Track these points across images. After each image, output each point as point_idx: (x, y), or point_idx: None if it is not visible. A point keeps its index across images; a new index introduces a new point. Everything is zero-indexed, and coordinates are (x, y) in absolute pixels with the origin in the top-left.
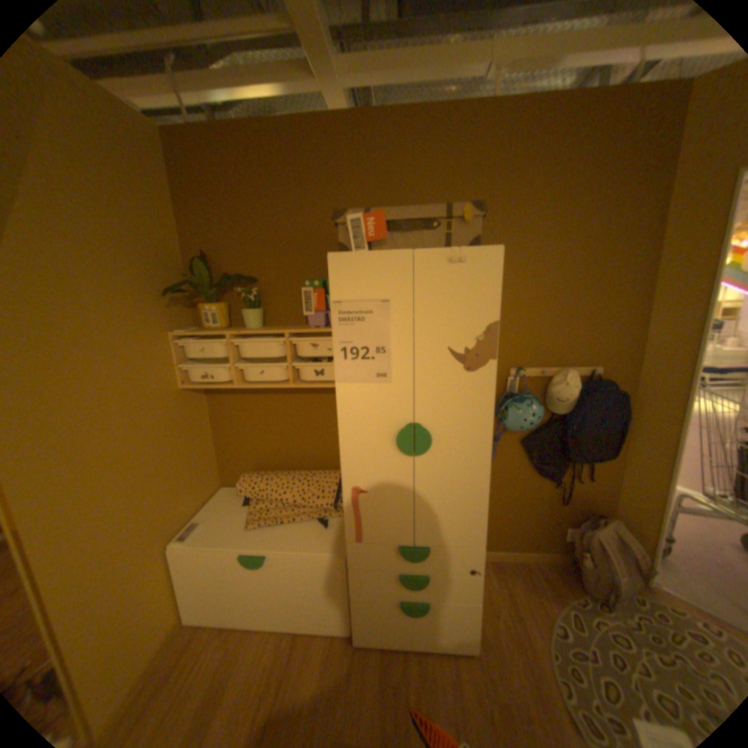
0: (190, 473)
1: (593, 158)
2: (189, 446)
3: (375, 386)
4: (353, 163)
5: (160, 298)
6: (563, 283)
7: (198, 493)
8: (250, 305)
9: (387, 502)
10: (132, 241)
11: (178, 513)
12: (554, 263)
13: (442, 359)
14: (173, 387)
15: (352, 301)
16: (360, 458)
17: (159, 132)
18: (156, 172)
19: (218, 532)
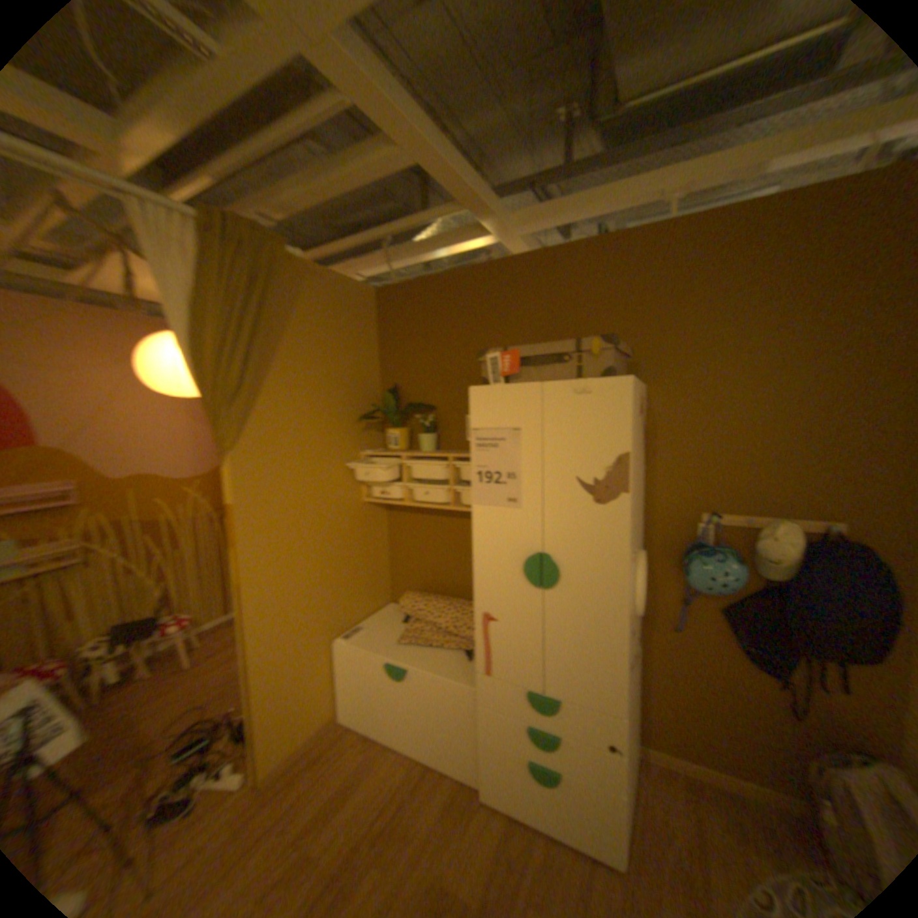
0: (362, 580)
1: (803, 262)
2: (364, 554)
3: (505, 510)
4: (522, 299)
5: (356, 423)
6: (773, 410)
7: (367, 601)
8: (424, 430)
9: (515, 635)
10: (341, 379)
11: (346, 614)
12: (757, 386)
13: (569, 488)
14: (357, 499)
15: (486, 428)
16: (490, 582)
17: (373, 293)
18: (367, 324)
19: (374, 640)
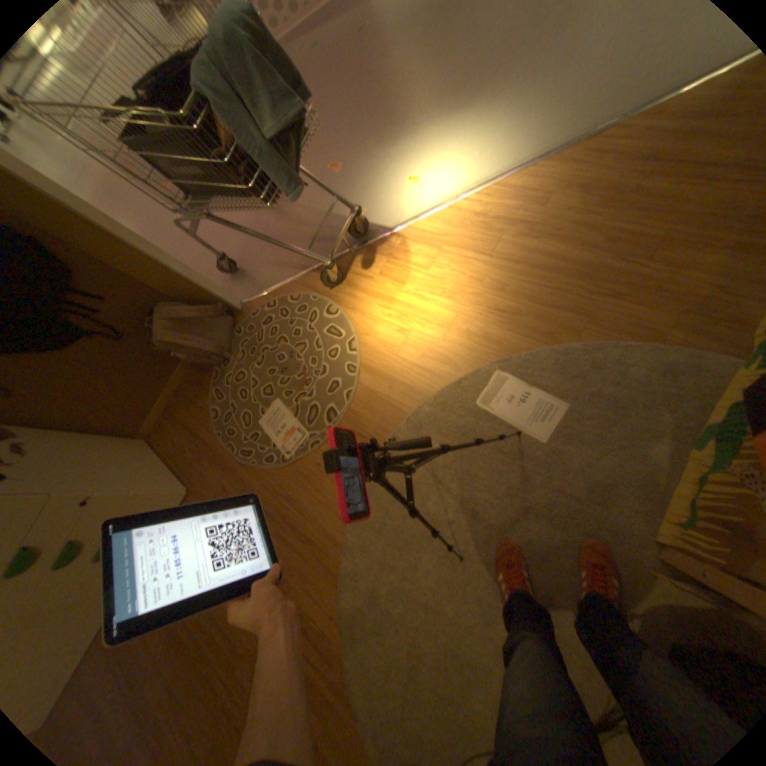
0: None
1: None
2: None
3: None
4: None
5: None
6: None
7: None
8: None
9: None
10: None
11: None
12: None
13: None
14: None
15: None
16: None
17: None
18: None
19: None
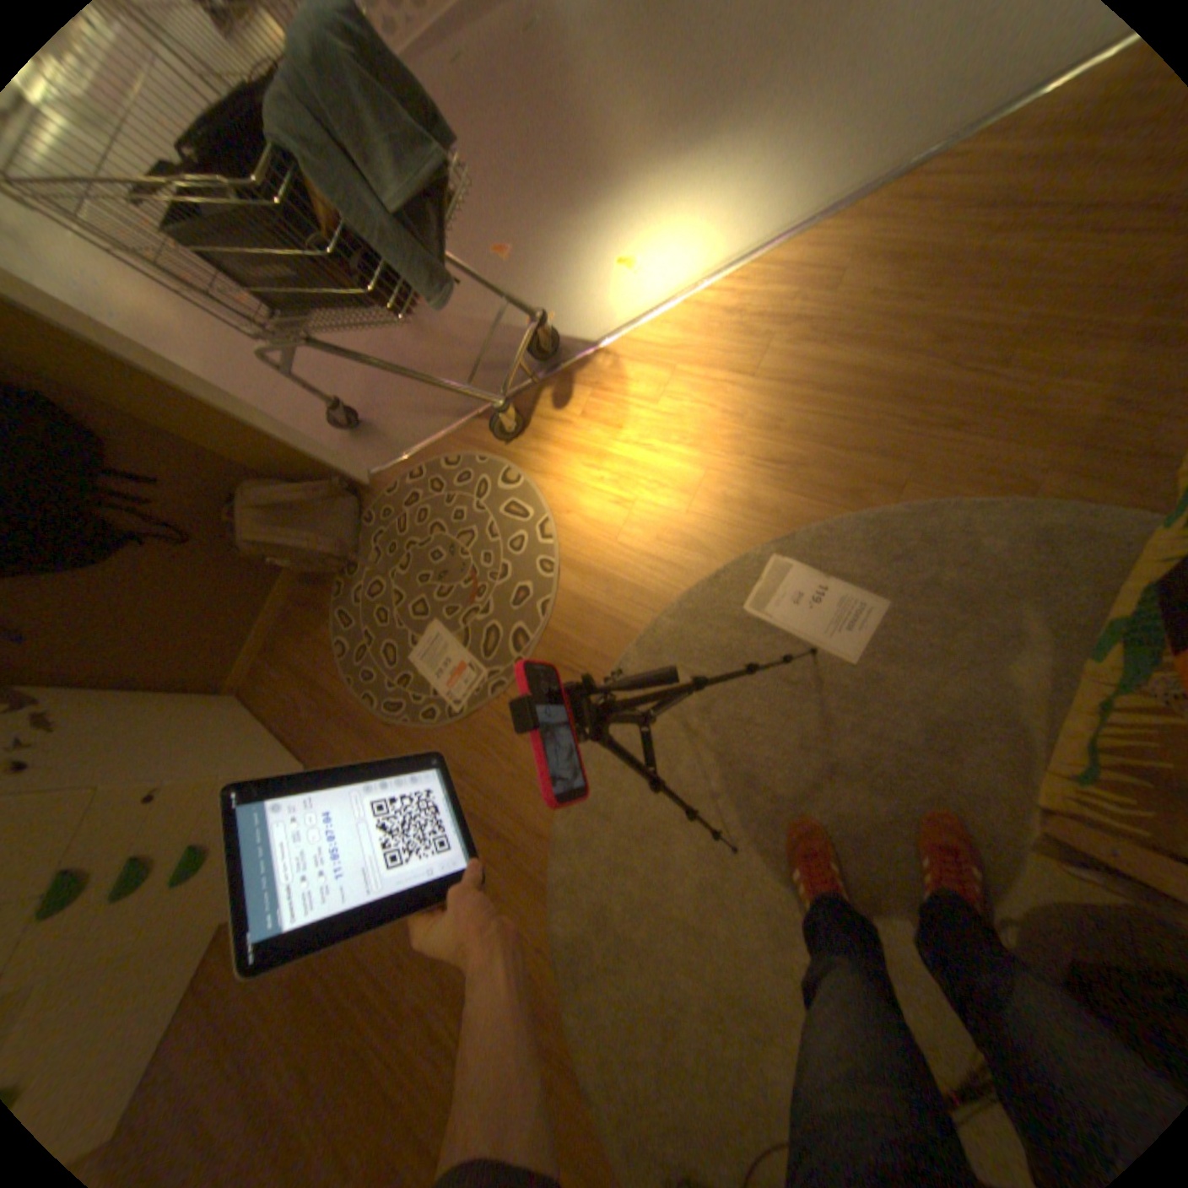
0: None
1: None
2: None
3: None
4: None
5: None
6: None
7: None
8: None
9: None
10: None
11: None
12: None
13: None
14: None
15: None
16: None
17: None
18: None
19: None
